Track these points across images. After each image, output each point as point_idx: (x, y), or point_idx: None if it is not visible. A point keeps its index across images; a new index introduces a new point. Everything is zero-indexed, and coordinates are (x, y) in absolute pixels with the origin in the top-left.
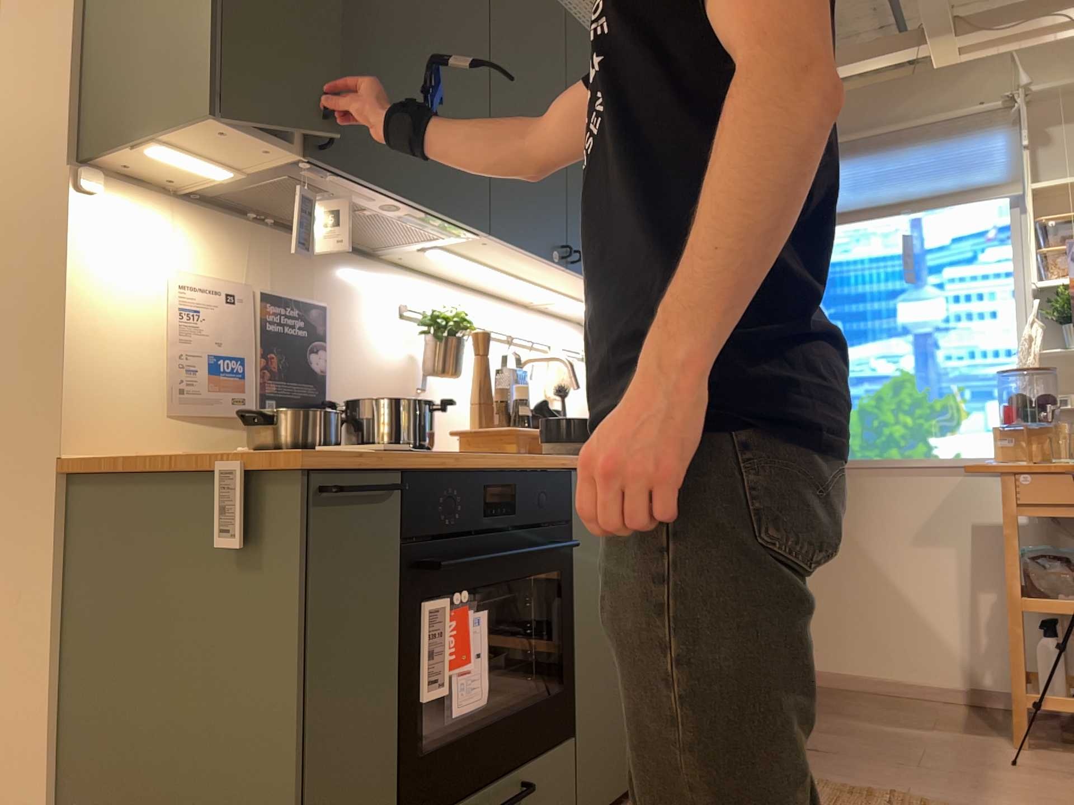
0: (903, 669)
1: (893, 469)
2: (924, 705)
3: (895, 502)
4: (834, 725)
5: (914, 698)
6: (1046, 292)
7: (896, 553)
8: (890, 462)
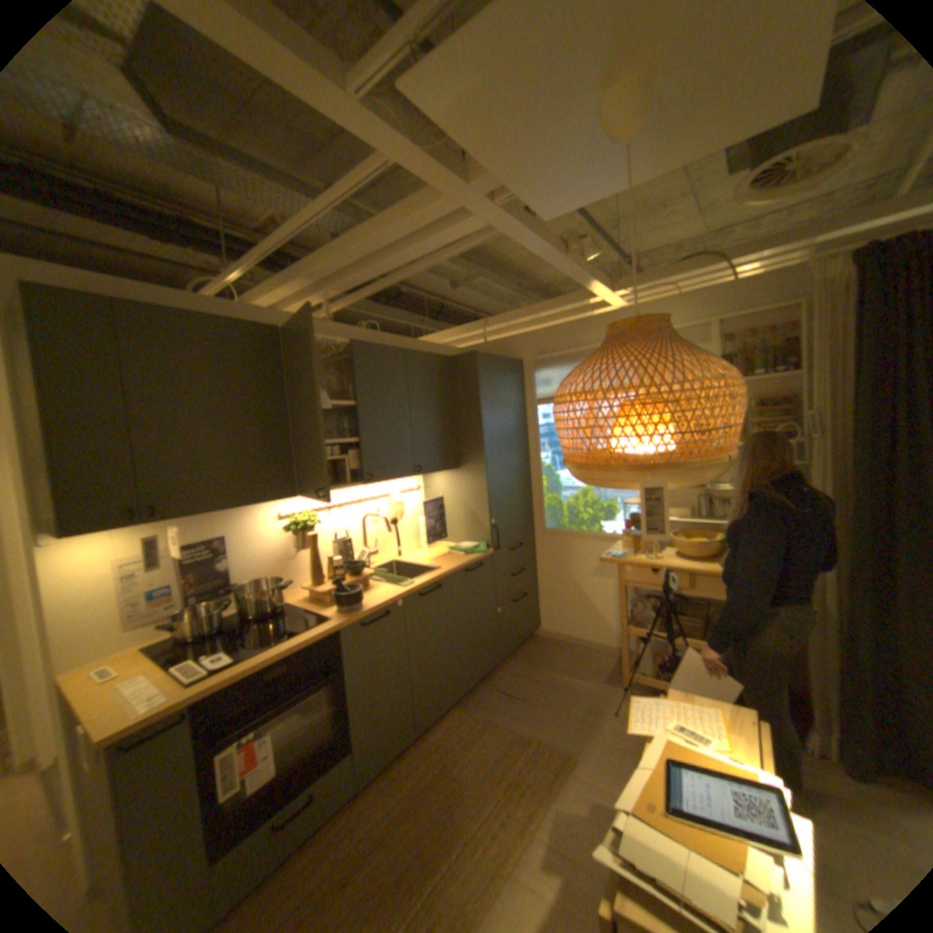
0: (588, 636)
1: (582, 537)
2: (595, 658)
3: (583, 554)
4: (541, 676)
5: (593, 651)
6: None
7: (585, 579)
8: (581, 534)
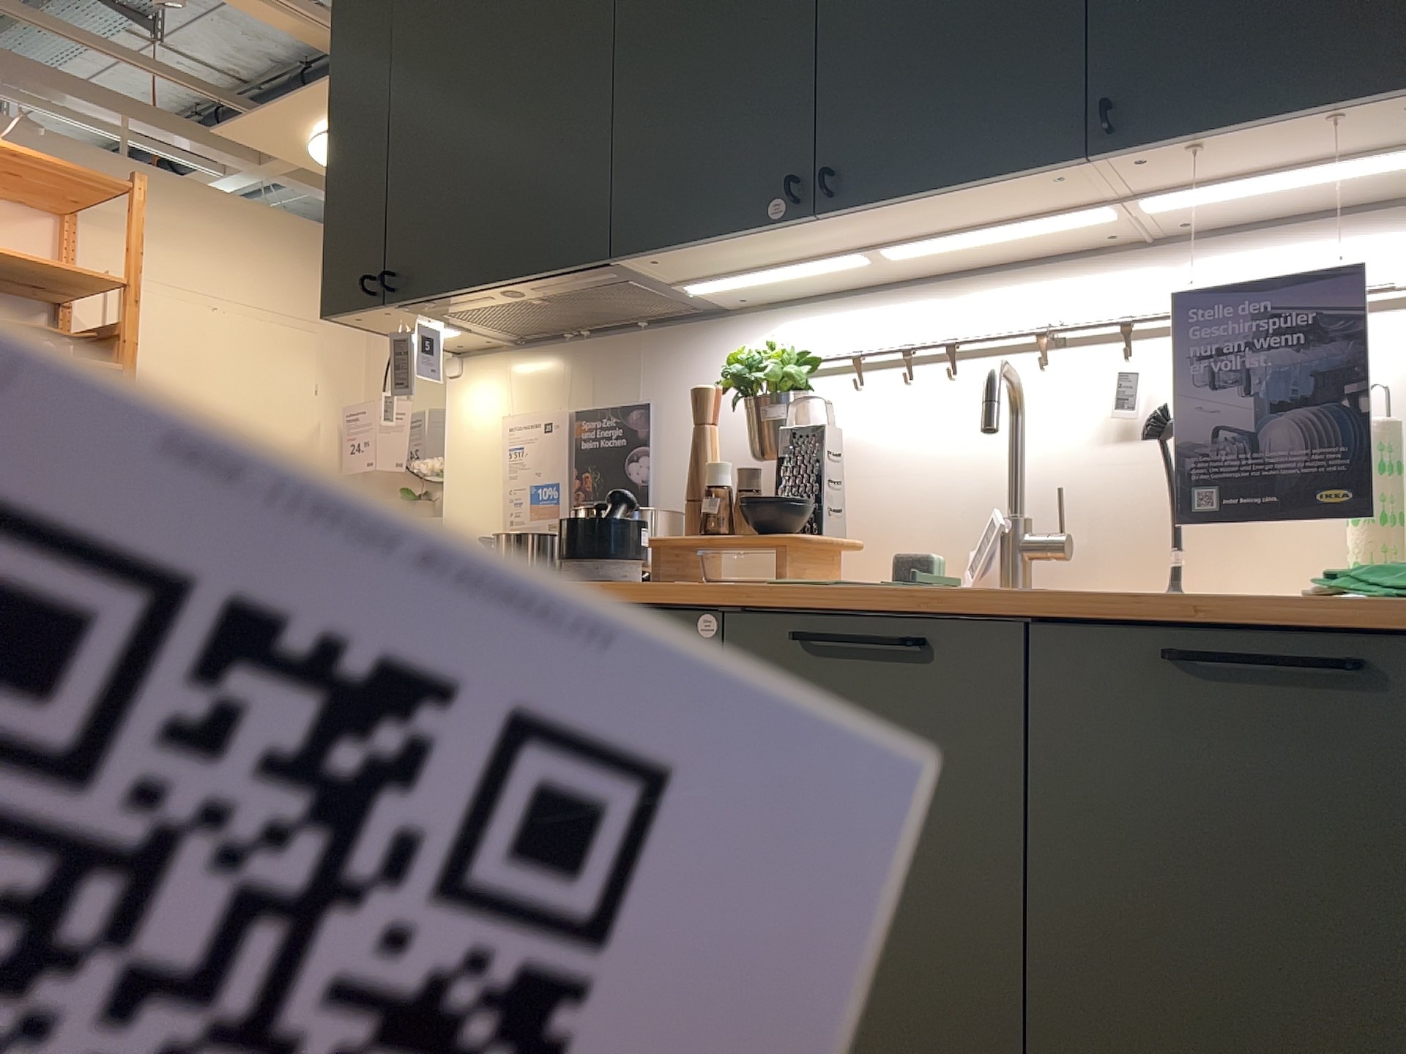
0: None
1: None
2: None
3: None
4: None
5: None
6: None
7: None
8: None
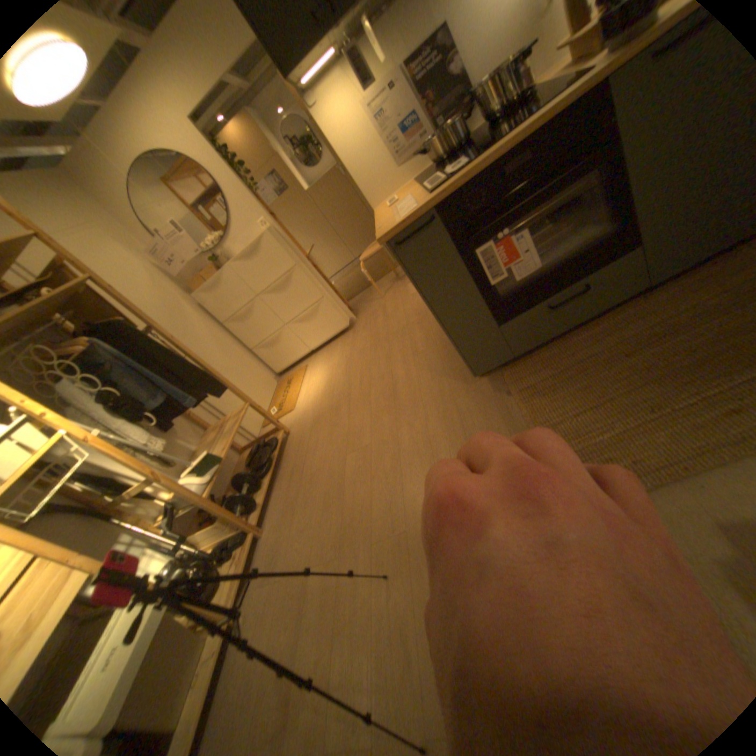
0: None
1: None
2: None
3: None
4: None
5: None
6: None
7: None
8: None
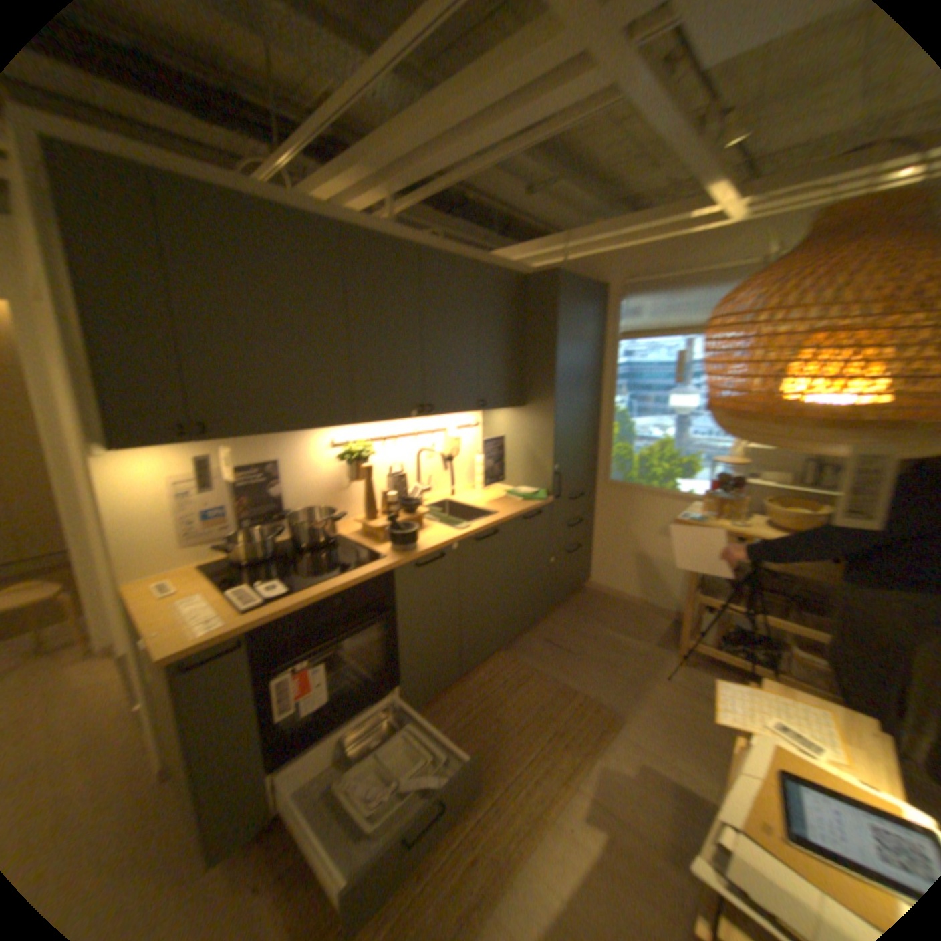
0: (643, 594)
1: (653, 492)
2: (648, 617)
3: (651, 511)
4: (590, 629)
5: (646, 611)
6: None
7: (649, 537)
8: (652, 489)
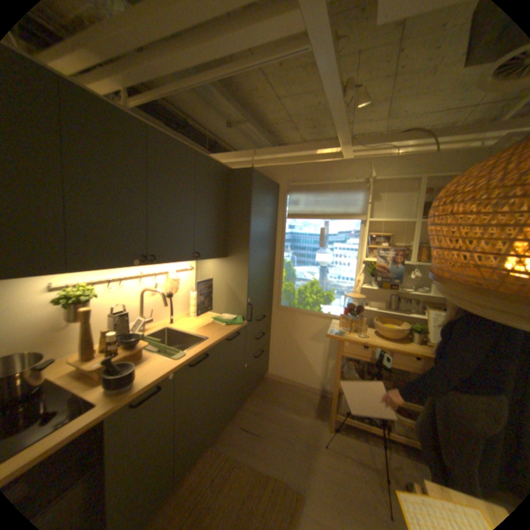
0: (301, 380)
1: (306, 314)
2: (305, 396)
3: (306, 325)
4: (271, 413)
5: (303, 391)
6: (368, 260)
7: (304, 342)
8: (306, 312)
